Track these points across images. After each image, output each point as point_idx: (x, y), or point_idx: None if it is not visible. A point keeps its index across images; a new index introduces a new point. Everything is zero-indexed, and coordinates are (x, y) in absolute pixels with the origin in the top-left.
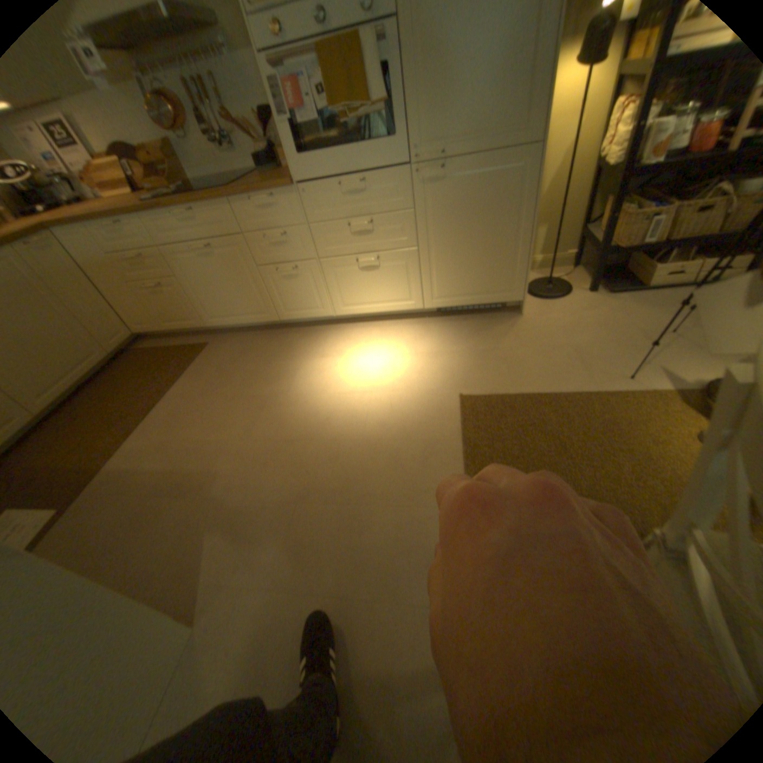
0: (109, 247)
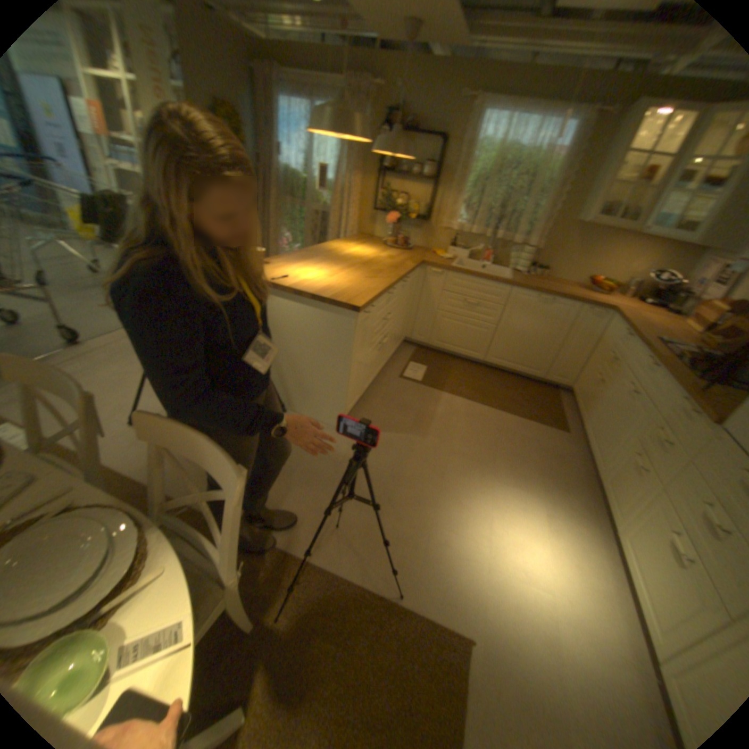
0: (616, 343)
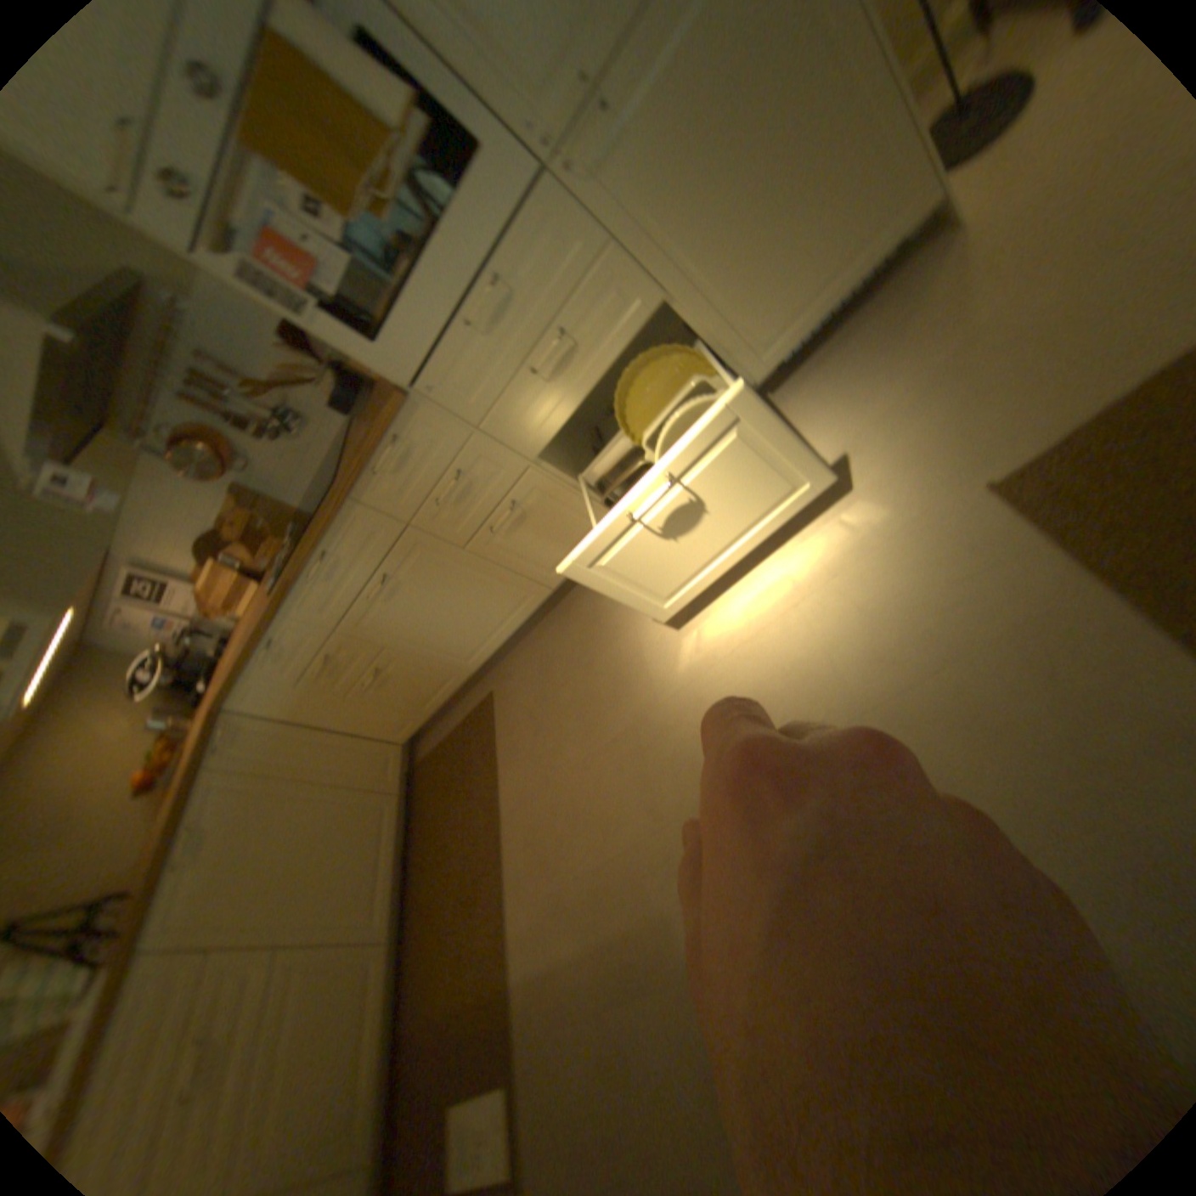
0: (294, 674)
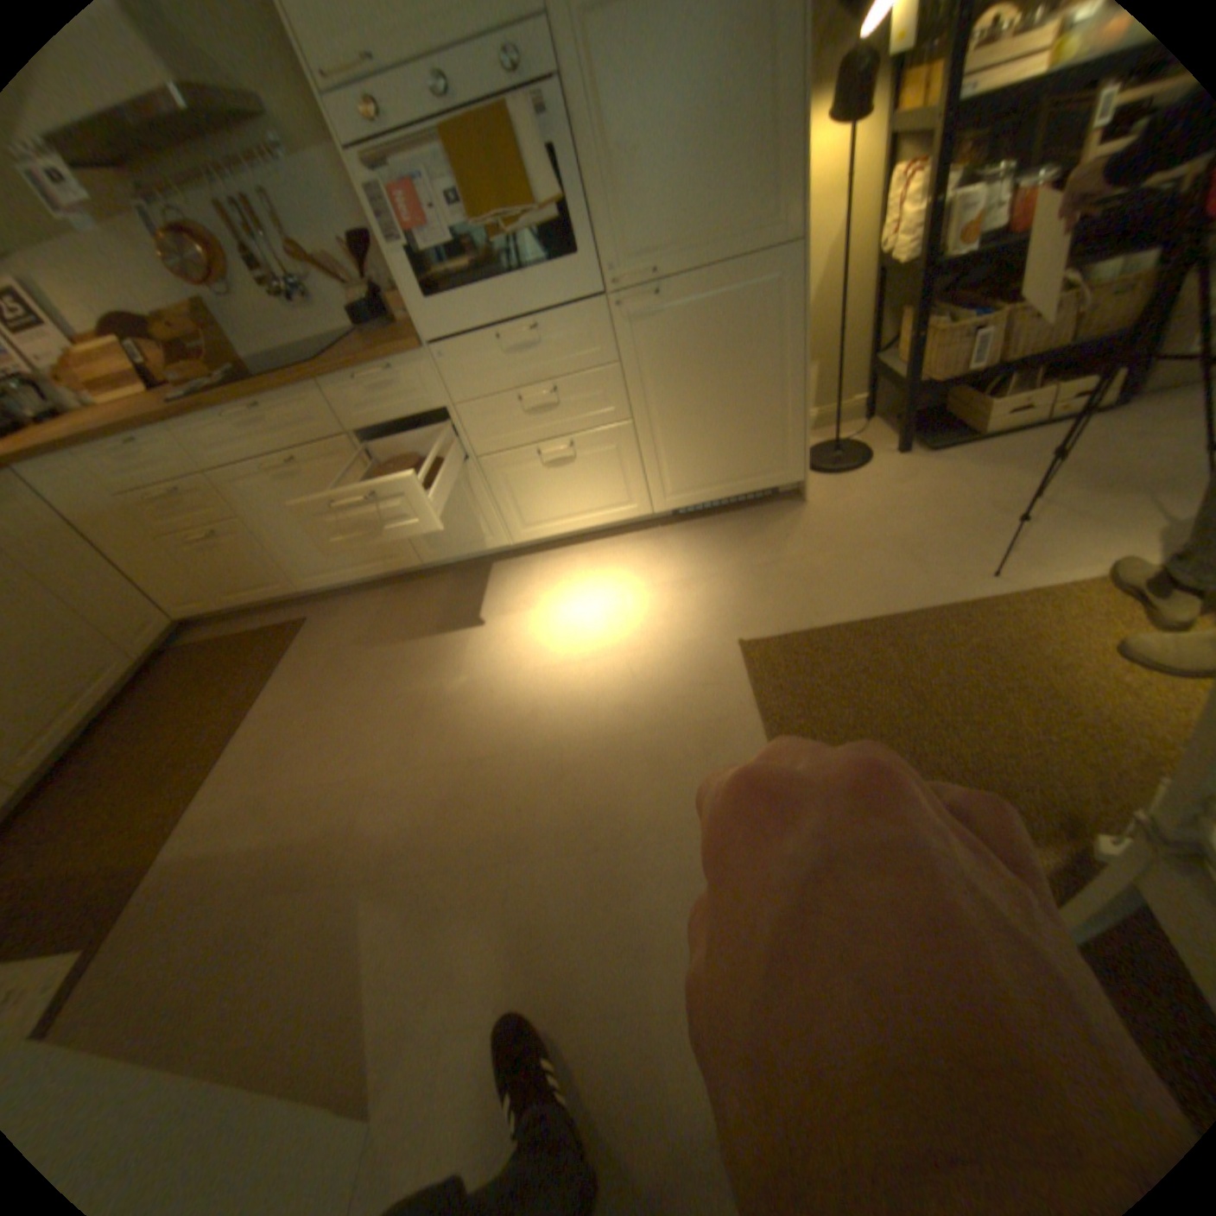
0: (121, 486)
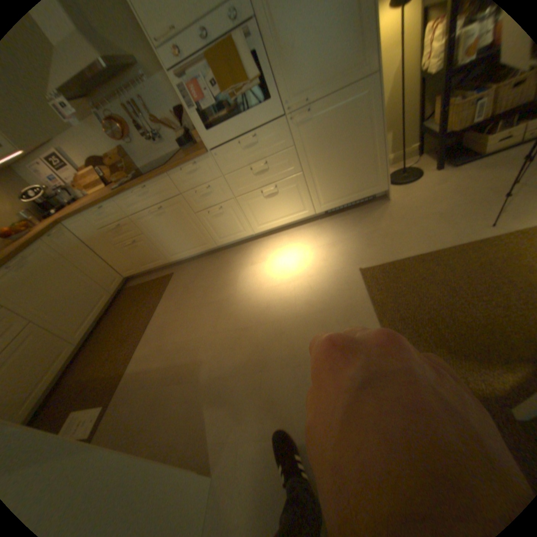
0: (100, 225)
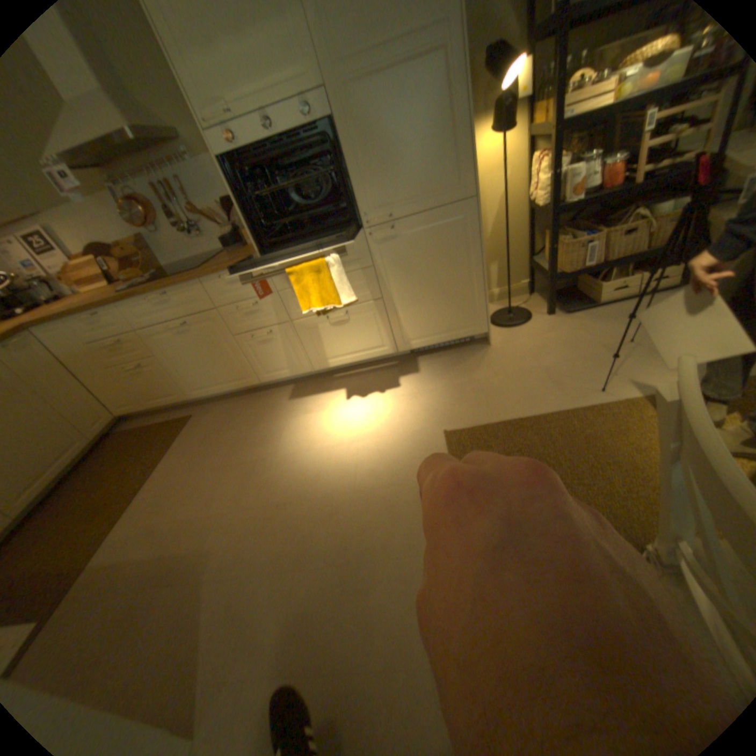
0: (89, 338)
